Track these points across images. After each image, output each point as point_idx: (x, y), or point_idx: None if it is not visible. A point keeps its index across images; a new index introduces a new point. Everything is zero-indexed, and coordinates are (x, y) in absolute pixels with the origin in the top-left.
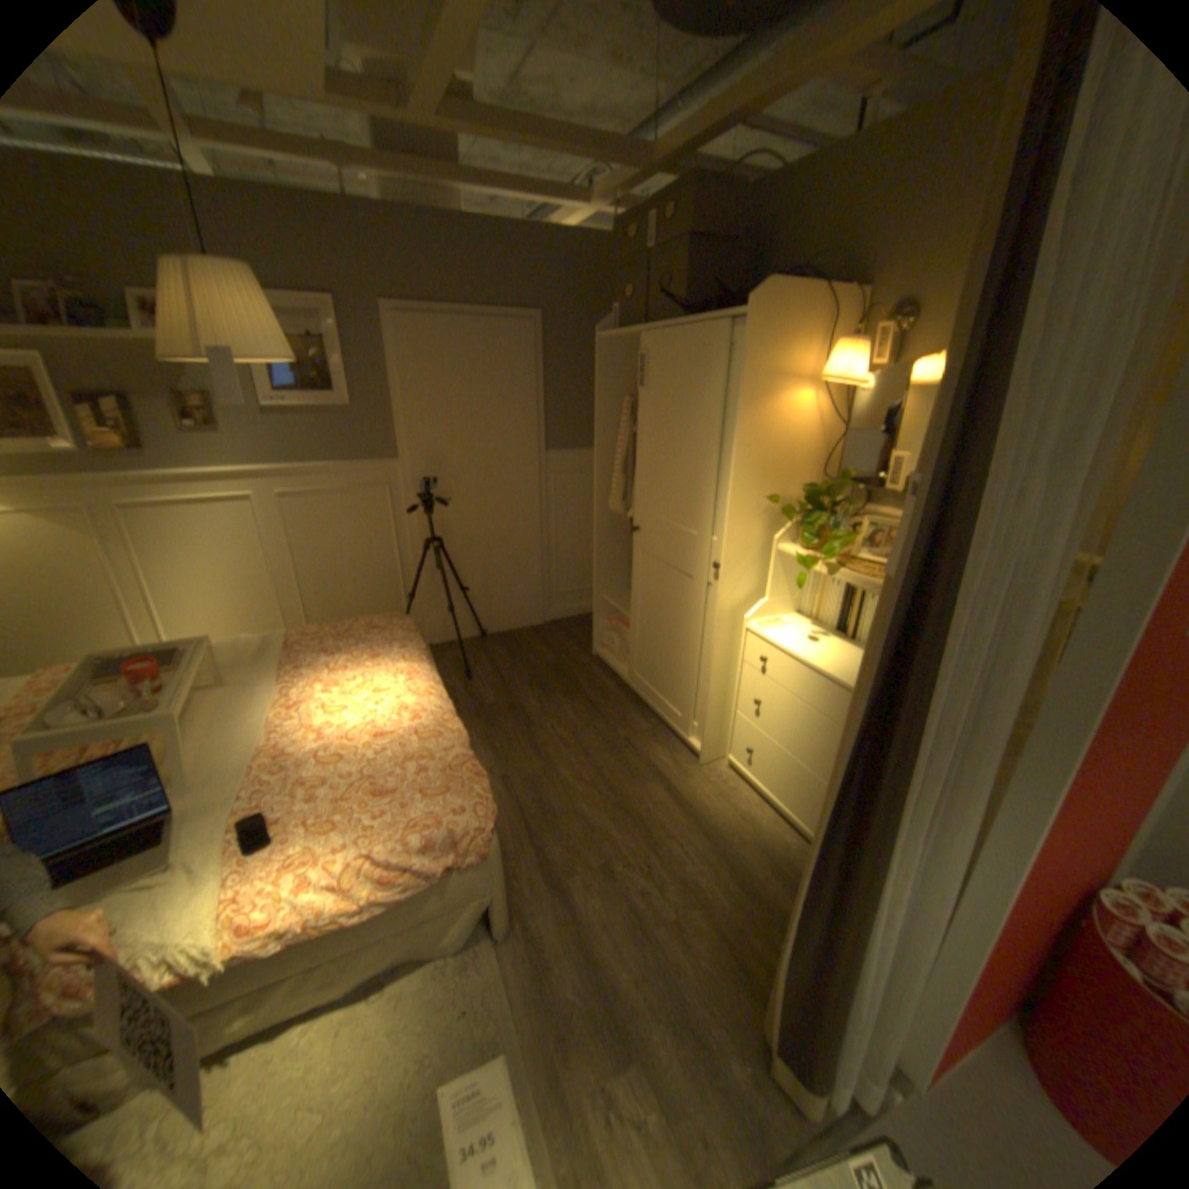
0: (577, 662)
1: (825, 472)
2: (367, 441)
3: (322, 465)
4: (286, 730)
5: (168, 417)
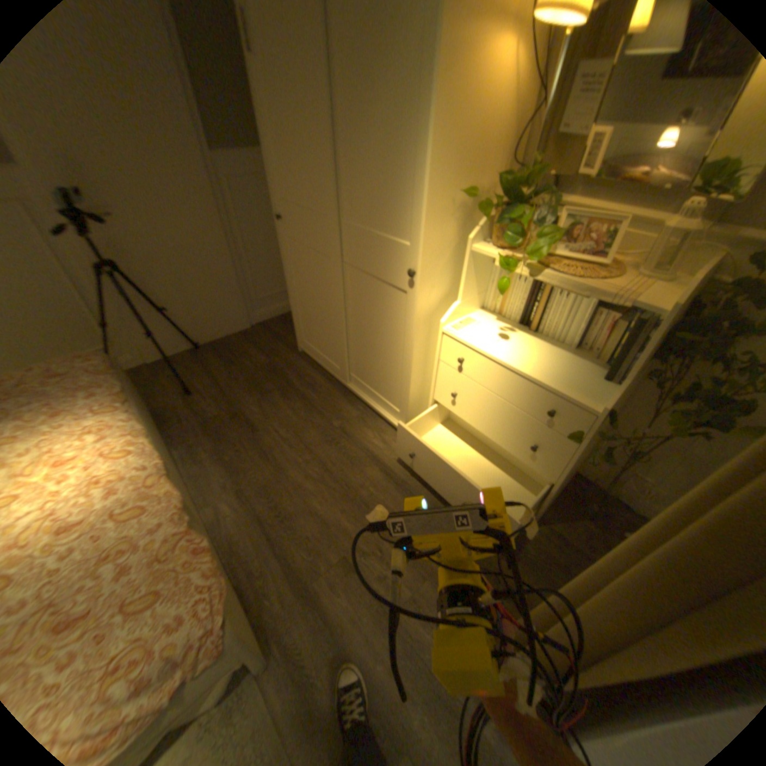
0: (286, 361)
1: (512, 157)
2: None
3: None
4: None
5: None
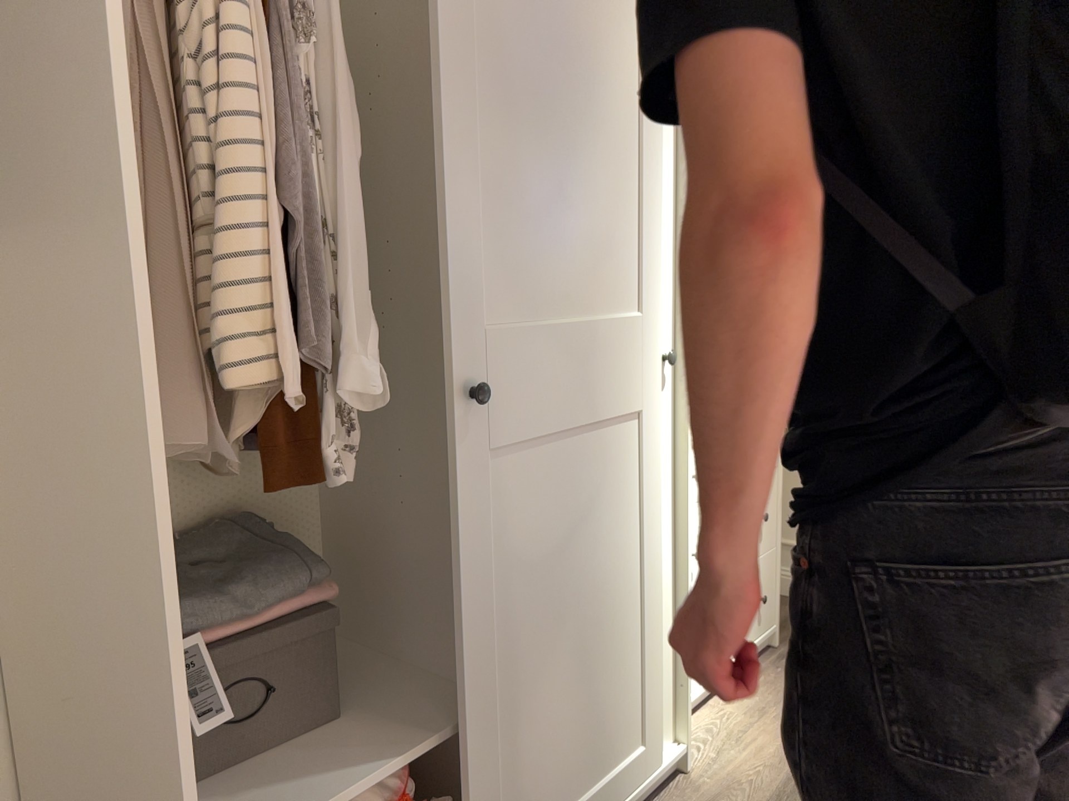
0: None
1: None
2: None
3: None
4: None
5: None
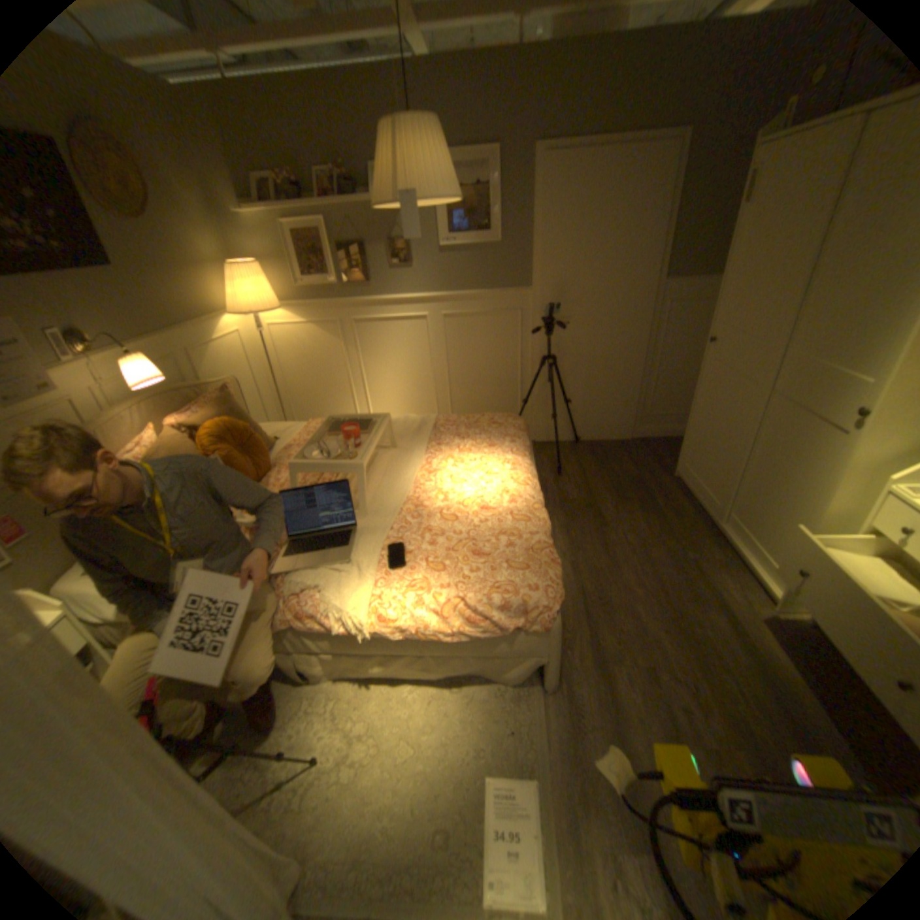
0: (657, 480)
1: None
2: (509, 272)
3: (474, 292)
4: (425, 488)
5: (383, 257)
